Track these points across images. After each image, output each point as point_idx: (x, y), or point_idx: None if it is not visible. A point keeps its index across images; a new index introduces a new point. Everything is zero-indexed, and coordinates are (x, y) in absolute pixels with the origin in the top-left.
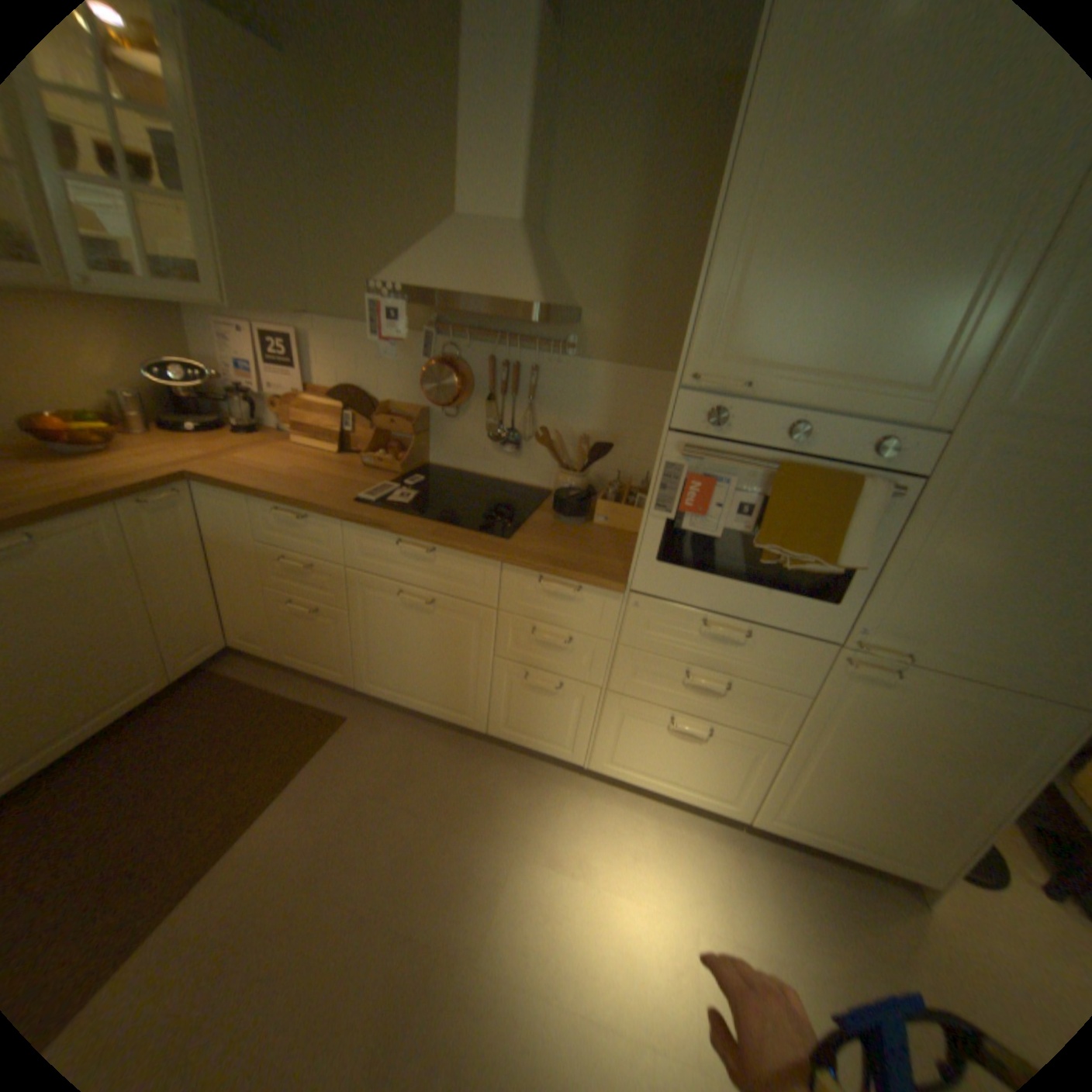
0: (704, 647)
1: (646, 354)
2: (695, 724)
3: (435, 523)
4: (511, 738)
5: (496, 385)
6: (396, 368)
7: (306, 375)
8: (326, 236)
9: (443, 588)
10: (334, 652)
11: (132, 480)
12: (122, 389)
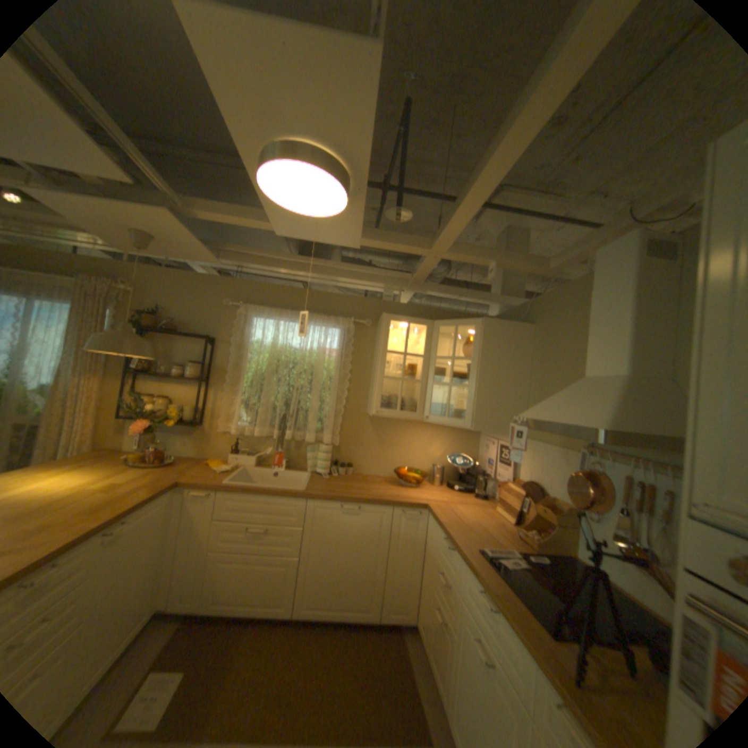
0: None
1: None
2: None
3: (512, 592)
4: None
5: (635, 503)
6: (563, 475)
7: (518, 472)
8: (539, 396)
9: (500, 659)
10: (447, 673)
11: (406, 500)
12: (441, 464)
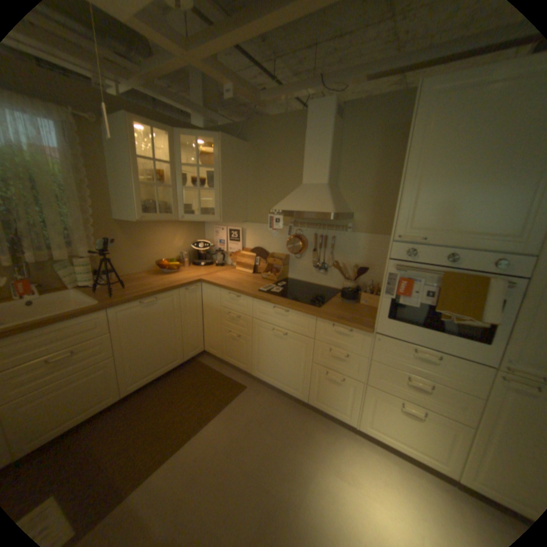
0: (417, 364)
1: (383, 228)
2: (416, 409)
3: (288, 299)
4: (319, 406)
5: (316, 244)
6: (276, 239)
7: (243, 244)
8: (255, 195)
9: (290, 328)
10: (244, 355)
11: (184, 281)
12: (183, 251)
